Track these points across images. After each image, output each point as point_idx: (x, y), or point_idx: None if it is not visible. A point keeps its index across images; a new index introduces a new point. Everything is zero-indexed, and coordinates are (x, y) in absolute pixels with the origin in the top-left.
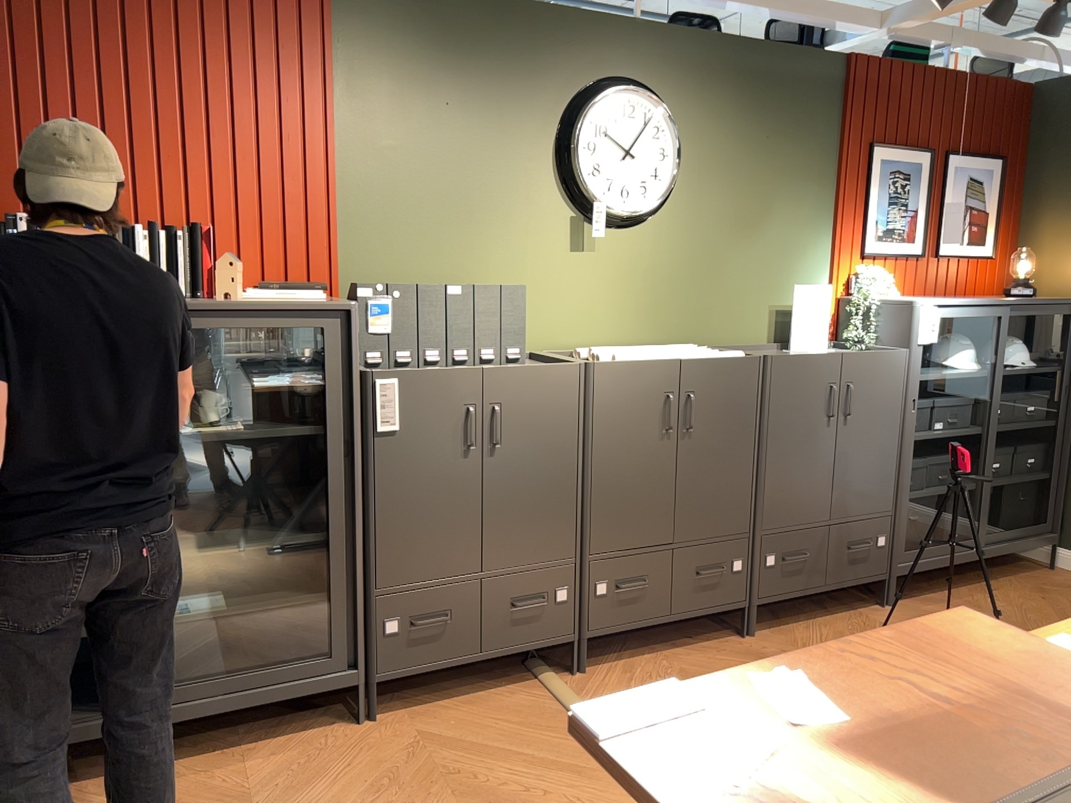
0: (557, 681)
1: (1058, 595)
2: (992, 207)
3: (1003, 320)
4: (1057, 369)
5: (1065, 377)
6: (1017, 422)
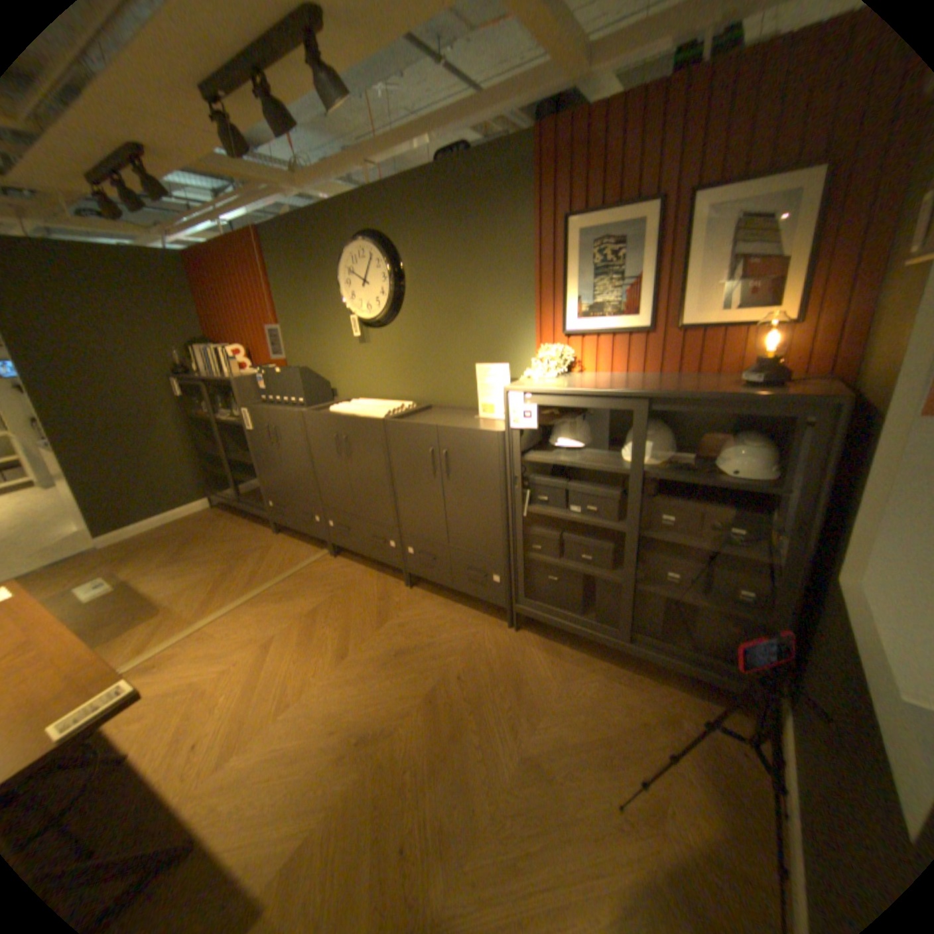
0: (320, 554)
1: (668, 738)
2: (800, 245)
3: (641, 414)
4: (788, 493)
5: (801, 508)
6: (714, 541)
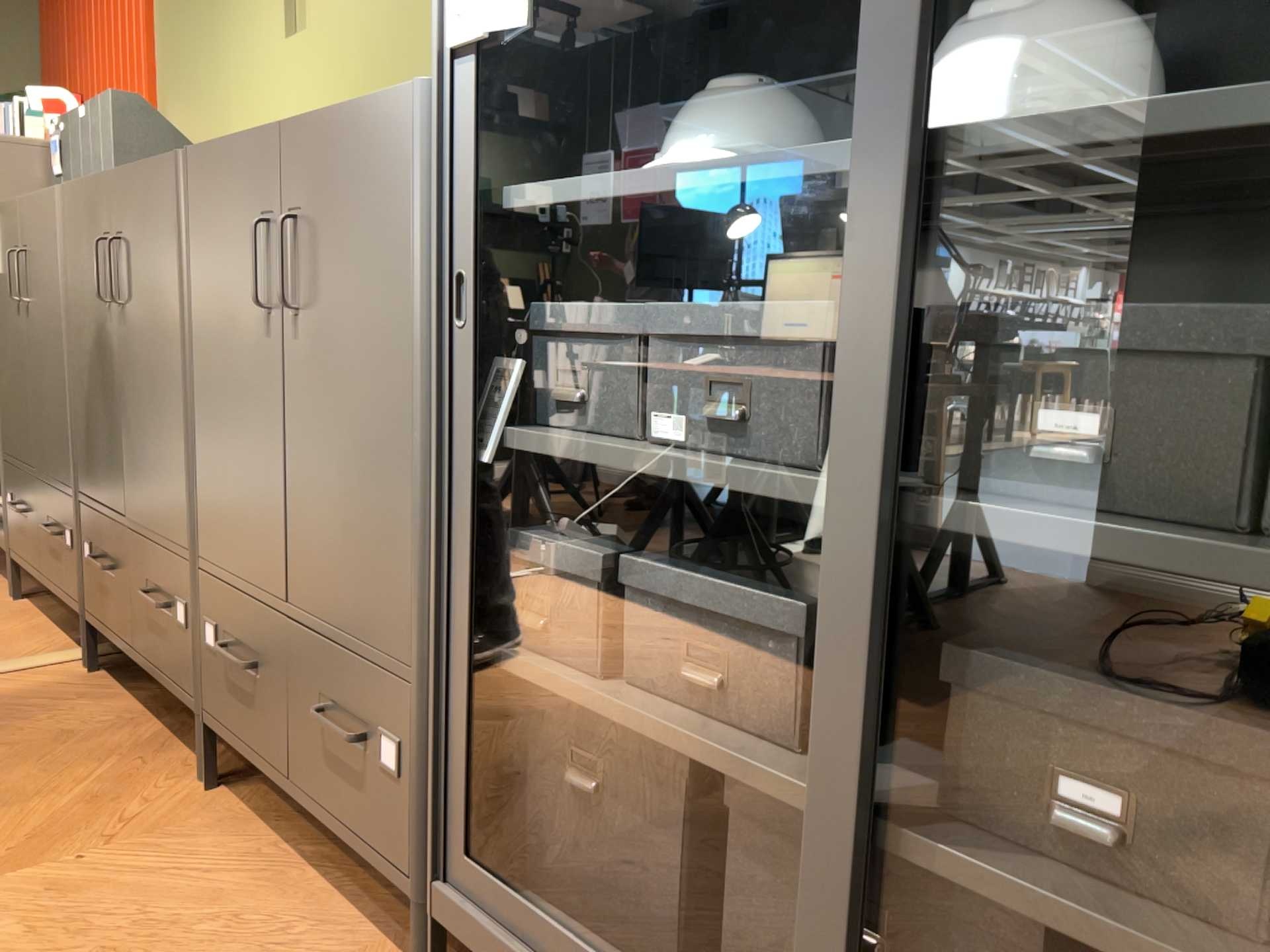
0: (60, 656)
1: None
2: None
3: None
4: None
5: None
6: None
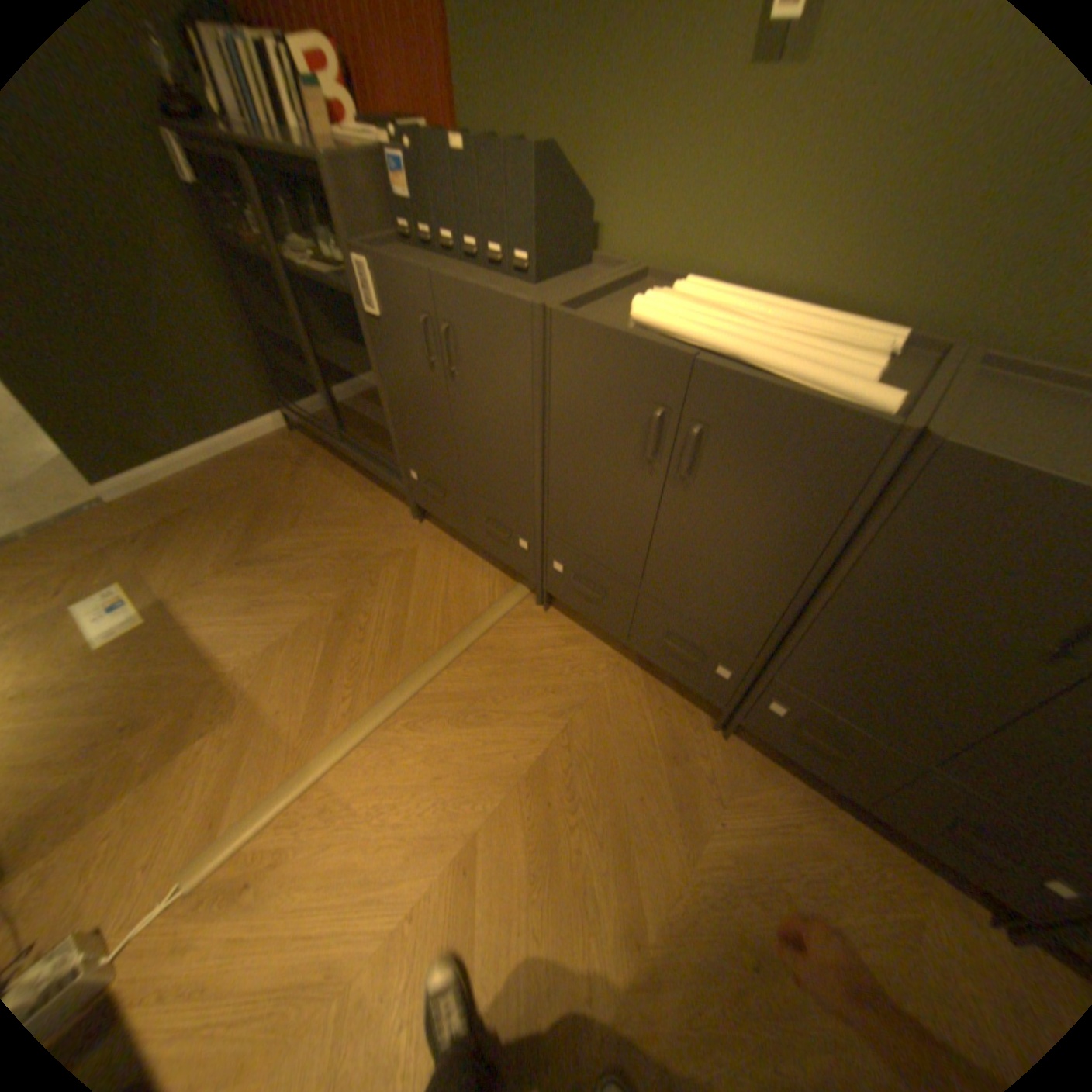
0: (516, 597)
1: None
2: None
3: None
4: None
5: None
6: None
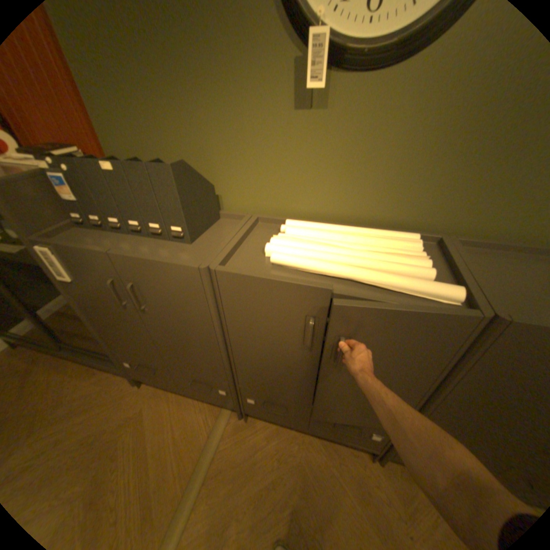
0: (224, 419)
1: None
2: None
3: None
4: None
5: None
6: None
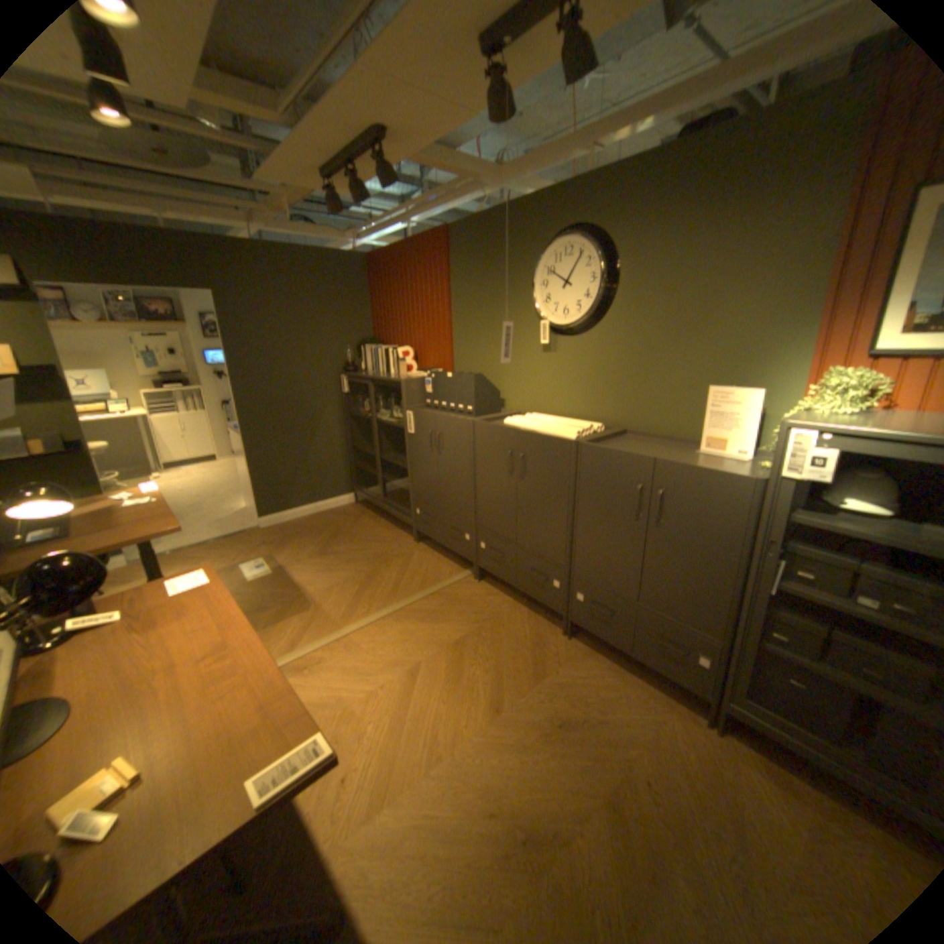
0: (463, 574)
1: None
2: None
3: None
4: None
5: None
6: None
